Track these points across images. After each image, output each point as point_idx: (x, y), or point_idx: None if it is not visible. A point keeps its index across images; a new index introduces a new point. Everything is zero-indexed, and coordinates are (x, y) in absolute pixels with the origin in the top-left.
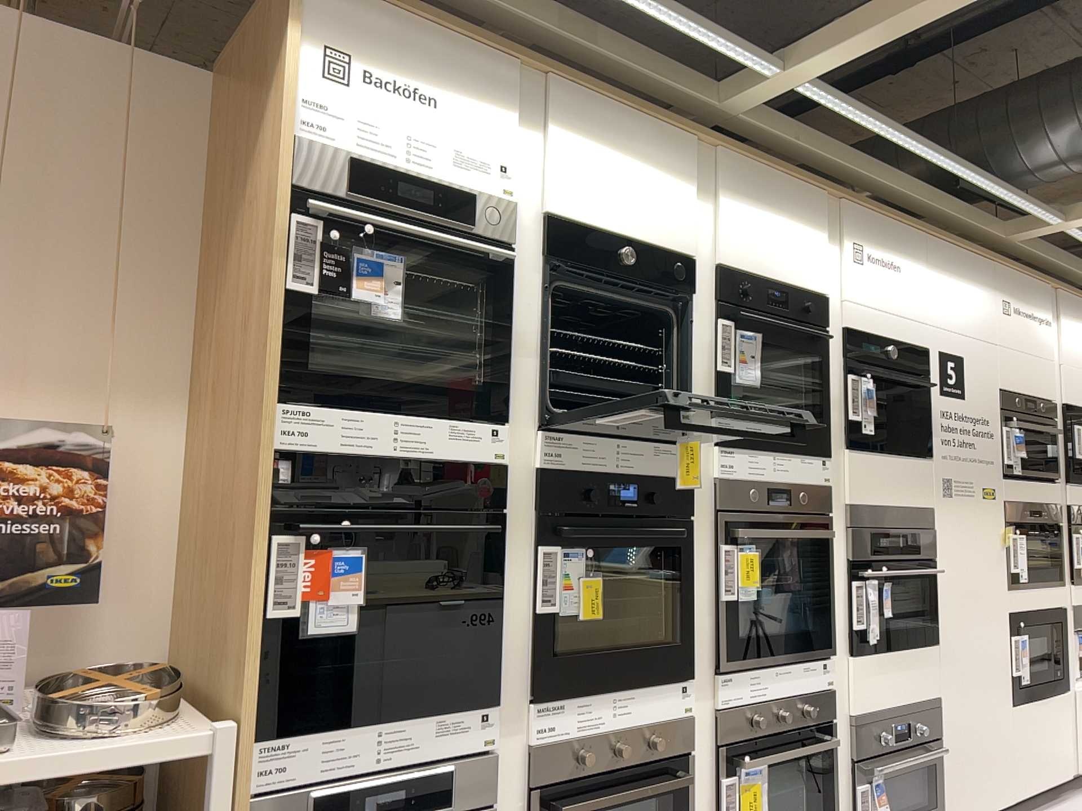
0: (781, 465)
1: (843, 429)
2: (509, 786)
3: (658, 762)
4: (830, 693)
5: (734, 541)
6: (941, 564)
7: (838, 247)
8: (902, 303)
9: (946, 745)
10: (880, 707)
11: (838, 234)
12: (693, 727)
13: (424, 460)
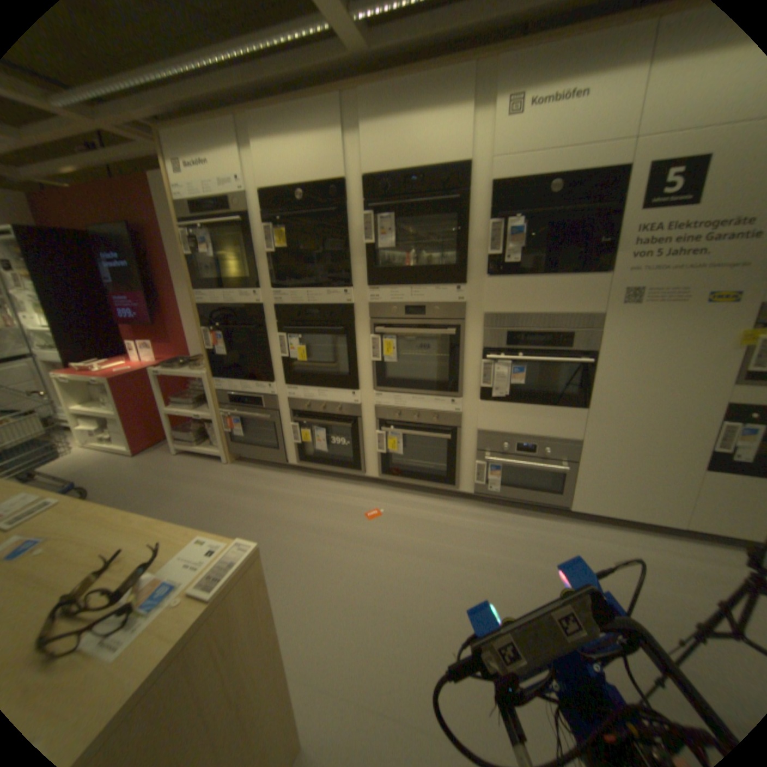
0: (416, 293)
1: (483, 263)
2: (284, 408)
3: (343, 417)
4: (454, 415)
5: (381, 335)
6: (607, 357)
7: (493, 107)
8: (587, 129)
9: (585, 470)
10: (505, 432)
11: (494, 95)
12: (363, 410)
13: (236, 306)
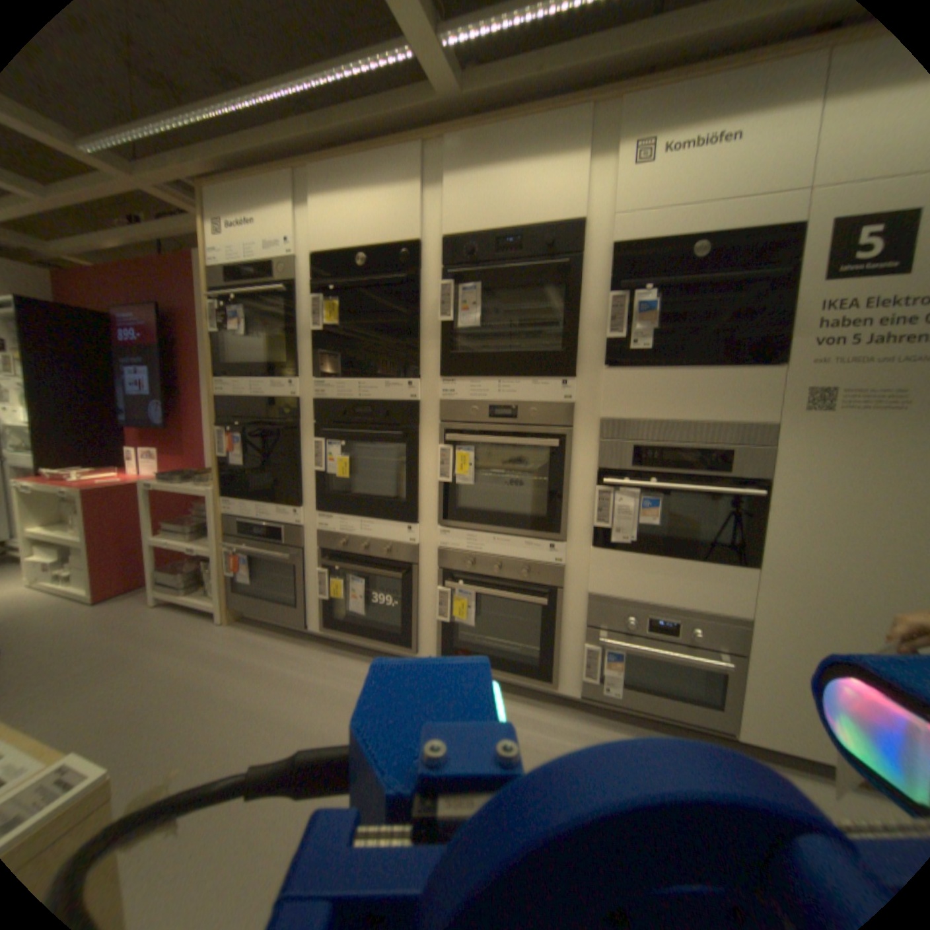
0: (506, 386)
1: (600, 348)
2: (311, 543)
3: (392, 561)
4: (554, 566)
5: (454, 443)
6: (786, 487)
7: (616, 153)
8: (742, 175)
9: (760, 669)
10: (630, 597)
11: (617, 138)
12: (422, 551)
13: (265, 397)
